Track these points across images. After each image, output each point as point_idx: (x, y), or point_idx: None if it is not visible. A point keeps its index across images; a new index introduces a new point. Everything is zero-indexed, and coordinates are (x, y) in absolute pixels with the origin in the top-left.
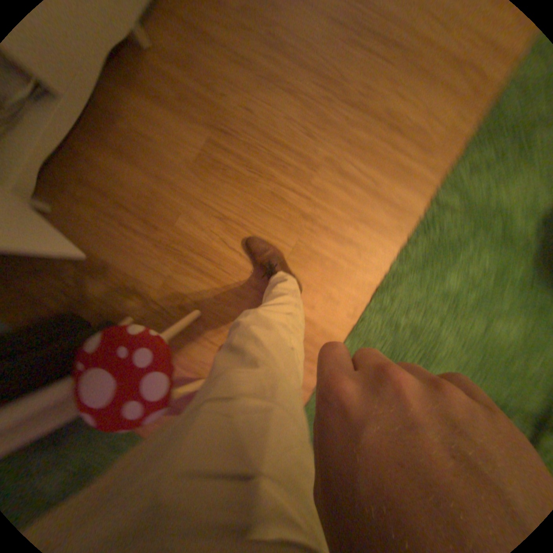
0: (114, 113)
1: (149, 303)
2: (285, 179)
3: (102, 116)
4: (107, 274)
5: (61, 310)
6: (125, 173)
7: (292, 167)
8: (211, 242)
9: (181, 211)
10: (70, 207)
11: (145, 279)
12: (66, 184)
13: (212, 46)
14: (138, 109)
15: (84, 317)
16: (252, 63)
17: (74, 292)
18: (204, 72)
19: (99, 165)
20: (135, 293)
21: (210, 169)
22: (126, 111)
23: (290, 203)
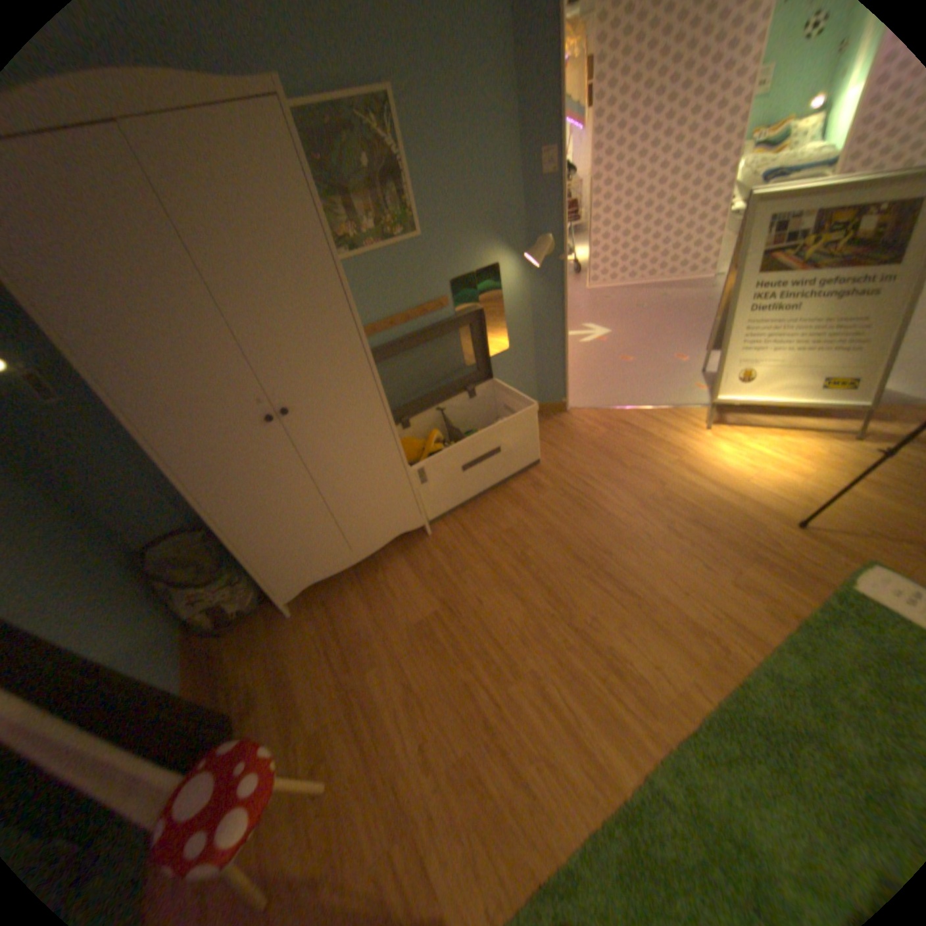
0: (379, 571)
1: (289, 753)
2: (484, 678)
3: (370, 569)
4: (280, 700)
5: (224, 714)
6: (357, 616)
7: (495, 668)
8: (383, 713)
9: (377, 668)
10: (301, 626)
11: (304, 723)
12: (312, 607)
13: (473, 549)
14: (396, 573)
15: (233, 733)
16: (497, 569)
17: (244, 705)
18: (458, 564)
19: (343, 603)
20: (286, 734)
21: (422, 640)
22: (387, 572)
23: (477, 706)
